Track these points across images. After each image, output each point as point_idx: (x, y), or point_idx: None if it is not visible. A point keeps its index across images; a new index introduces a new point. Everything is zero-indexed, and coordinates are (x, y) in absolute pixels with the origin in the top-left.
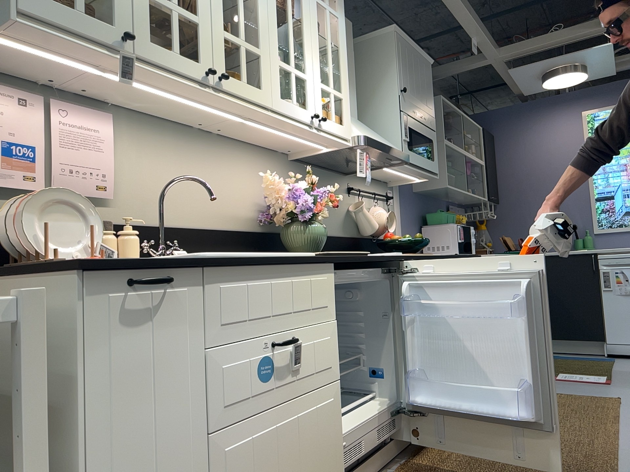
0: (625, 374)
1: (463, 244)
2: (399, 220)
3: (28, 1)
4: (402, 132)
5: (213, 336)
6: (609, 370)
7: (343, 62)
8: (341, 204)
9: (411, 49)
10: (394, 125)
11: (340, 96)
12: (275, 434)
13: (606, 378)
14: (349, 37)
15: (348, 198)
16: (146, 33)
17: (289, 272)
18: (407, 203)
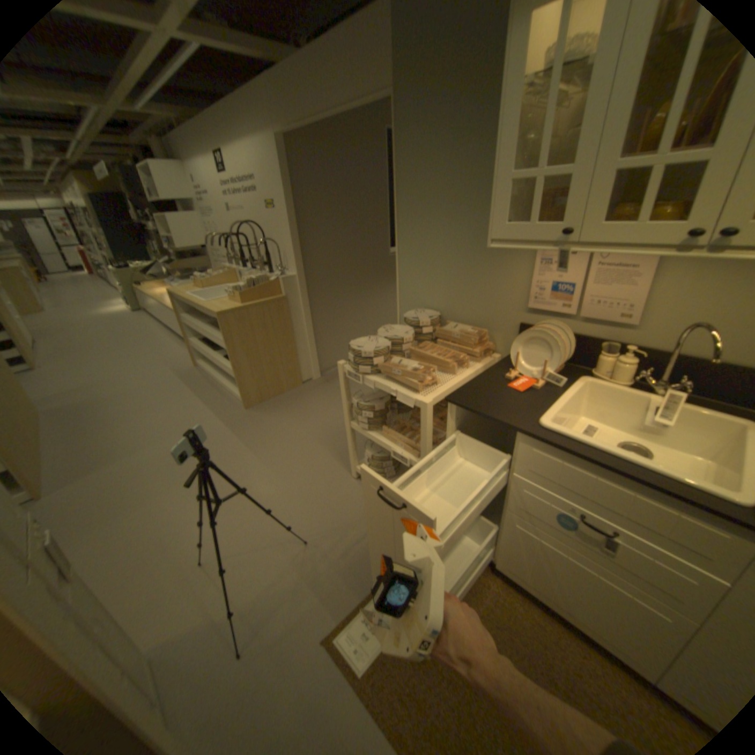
0: None
1: None
2: None
3: (497, 232)
4: None
5: (523, 472)
6: None
7: None
8: None
9: None
10: None
11: None
12: (566, 561)
13: None
14: None
15: None
16: (600, 214)
17: (639, 488)
18: None
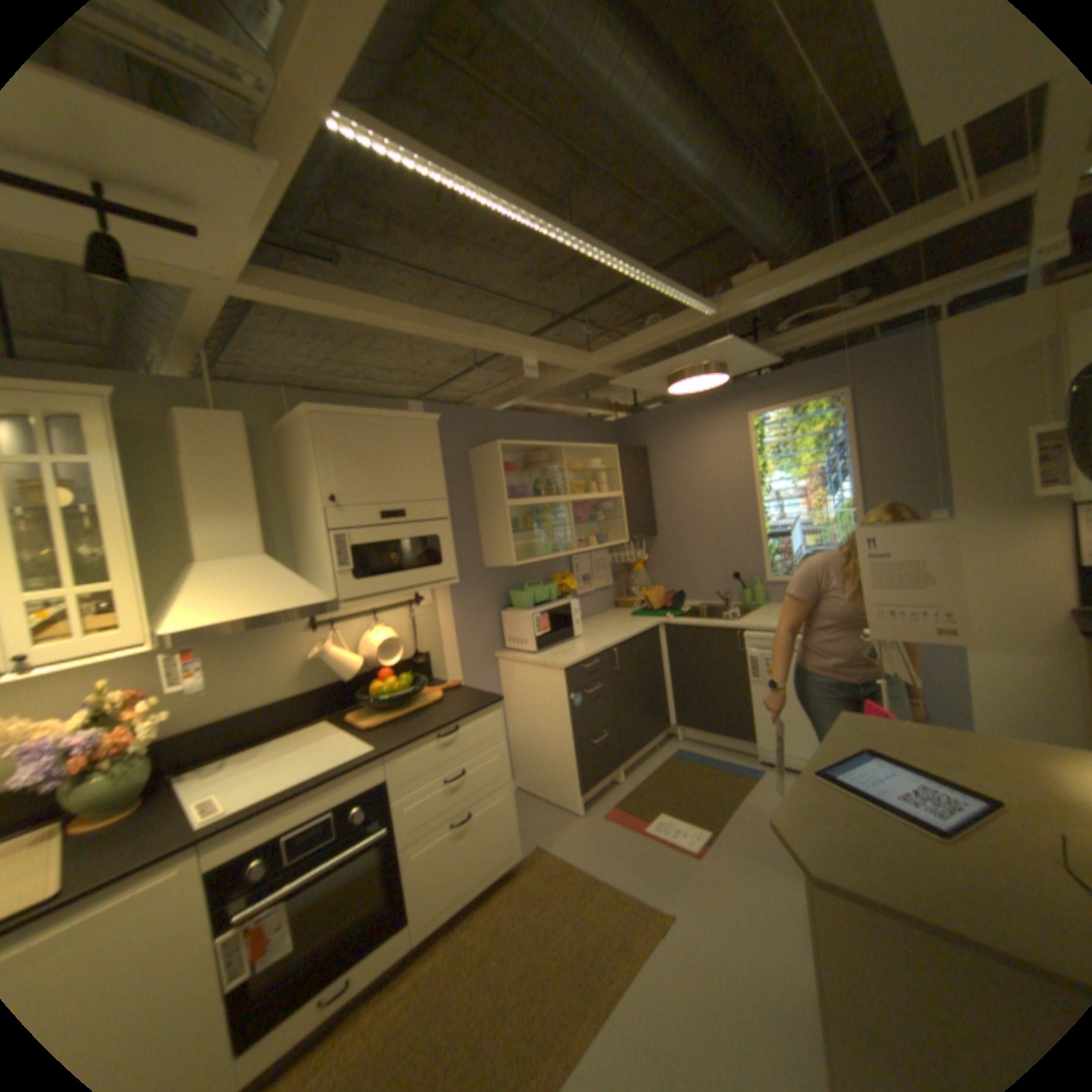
0: (742, 831)
1: (544, 636)
2: (443, 620)
3: None
4: (330, 562)
5: None
6: (731, 812)
7: (106, 531)
8: (286, 654)
9: (365, 421)
10: (323, 551)
11: (96, 591)
12: None
13: (707, 842)
14: (228, 437)
15: (309, 637)
16: None
17: None
18: (464, 590)
